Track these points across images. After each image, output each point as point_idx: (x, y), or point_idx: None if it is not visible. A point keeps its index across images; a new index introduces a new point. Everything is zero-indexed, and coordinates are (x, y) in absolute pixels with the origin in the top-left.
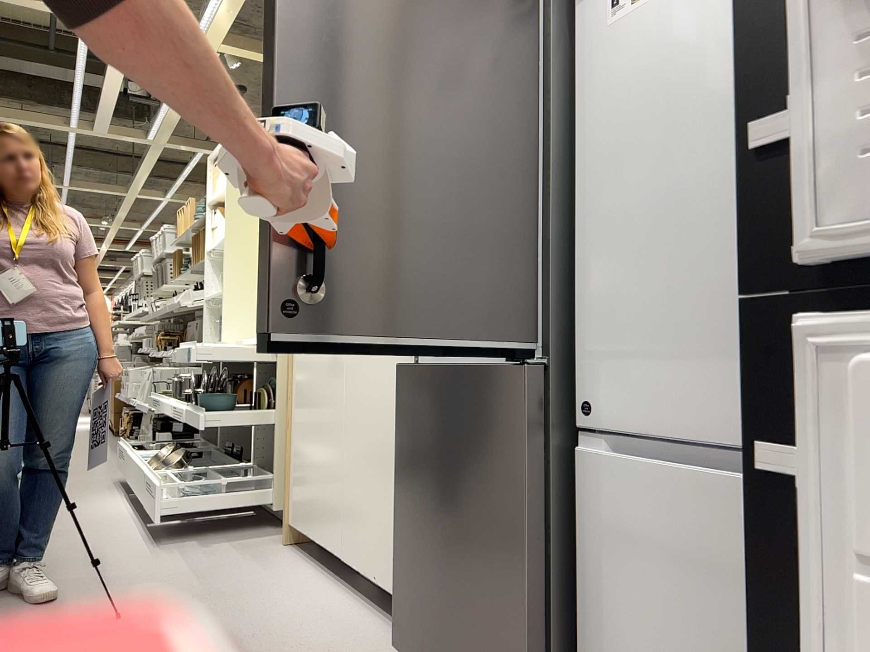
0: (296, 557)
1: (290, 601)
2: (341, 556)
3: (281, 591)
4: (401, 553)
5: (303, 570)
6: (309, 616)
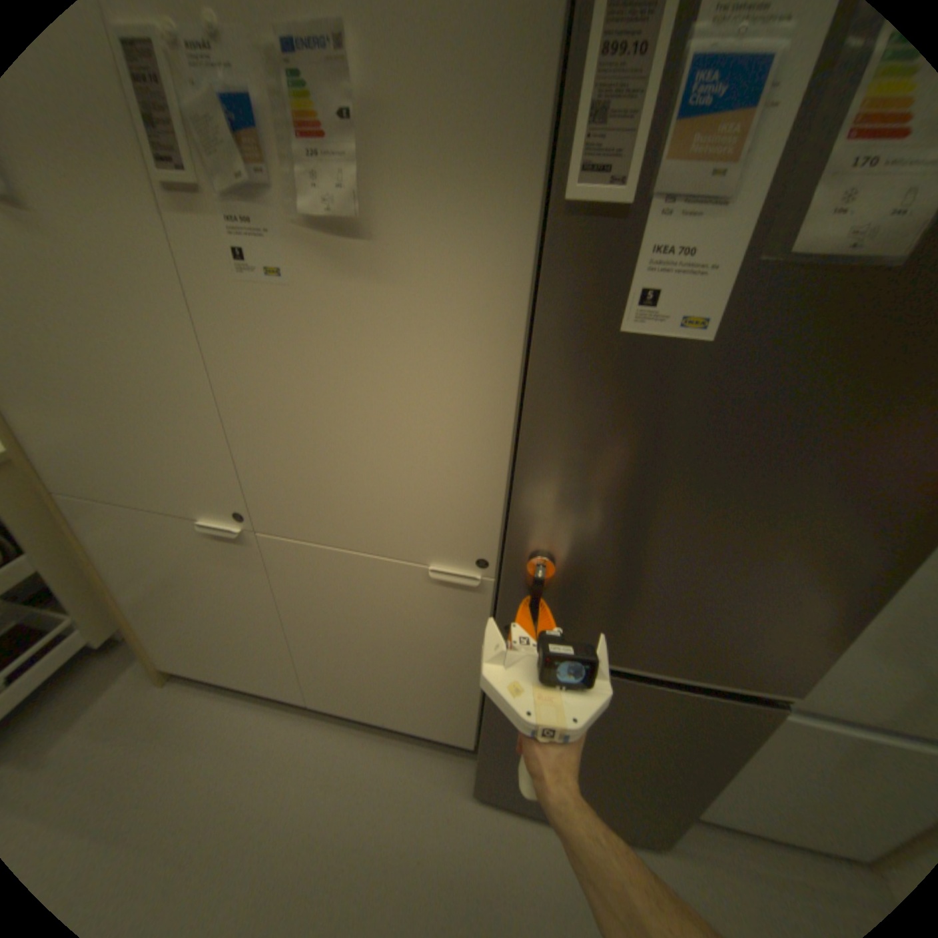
0: (199, 699)
1: (286, 788)
2: (304, 703)
3: (255, 777)
4: (488, 755)
5: (237, 719)
6: (334, 795)
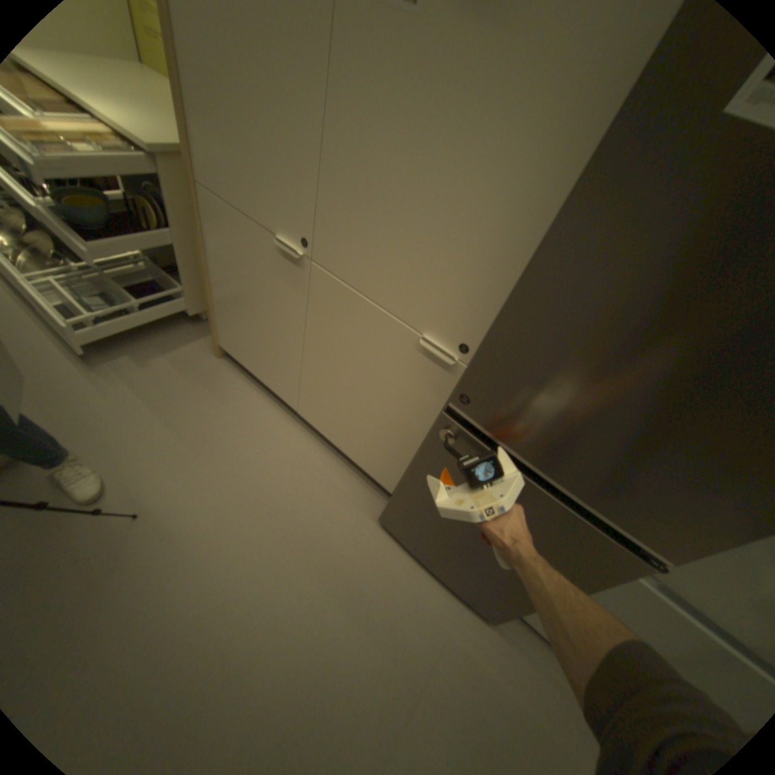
0: (238, 376)
1: (269, 451)
2: (298, 409)
3: (254, 435)
4: (402, 495)
5: (255, 399)
6: (295, 470)
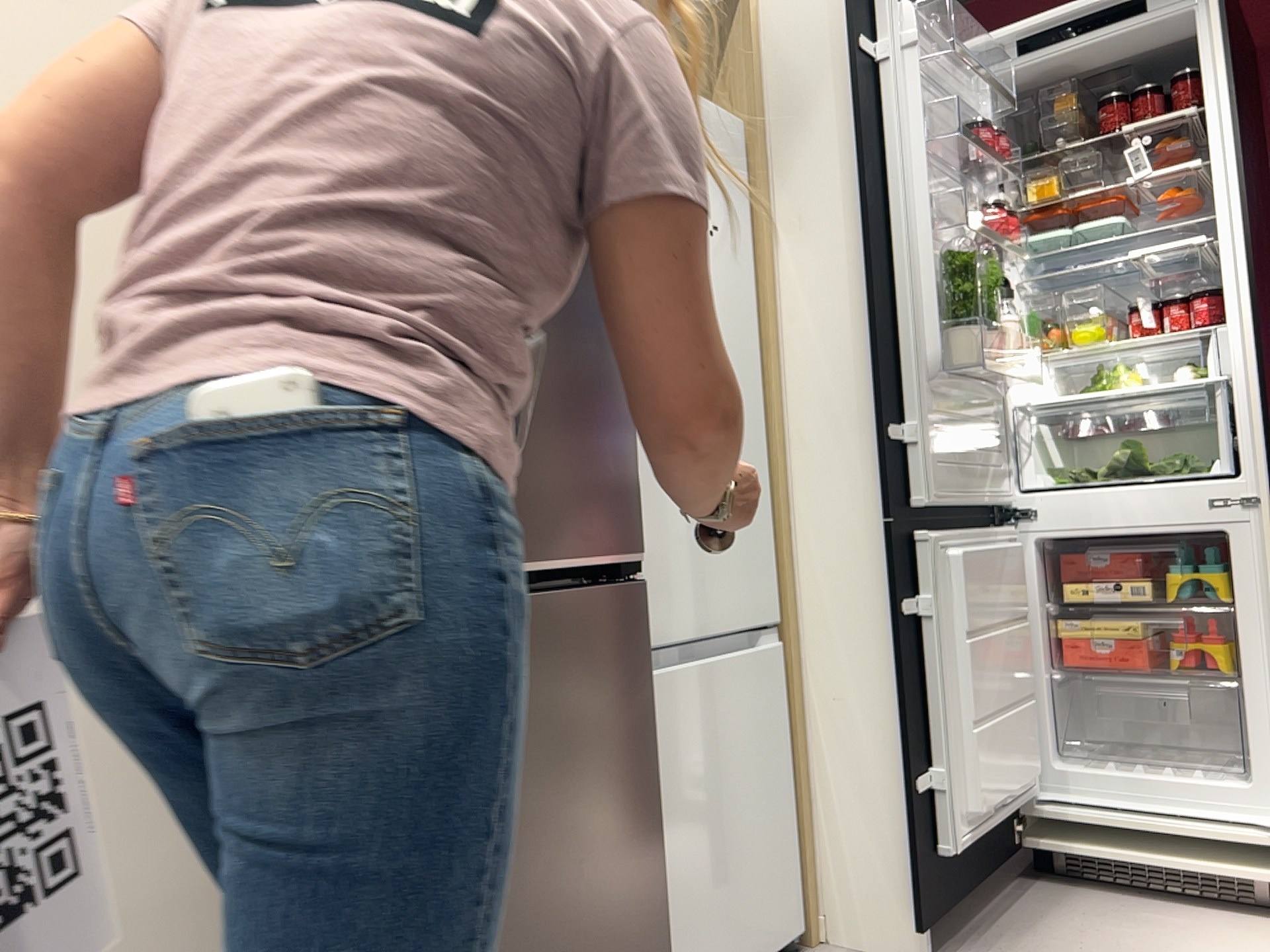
0: None
1: None
2: None
3: None
4: None
5: None
6: None
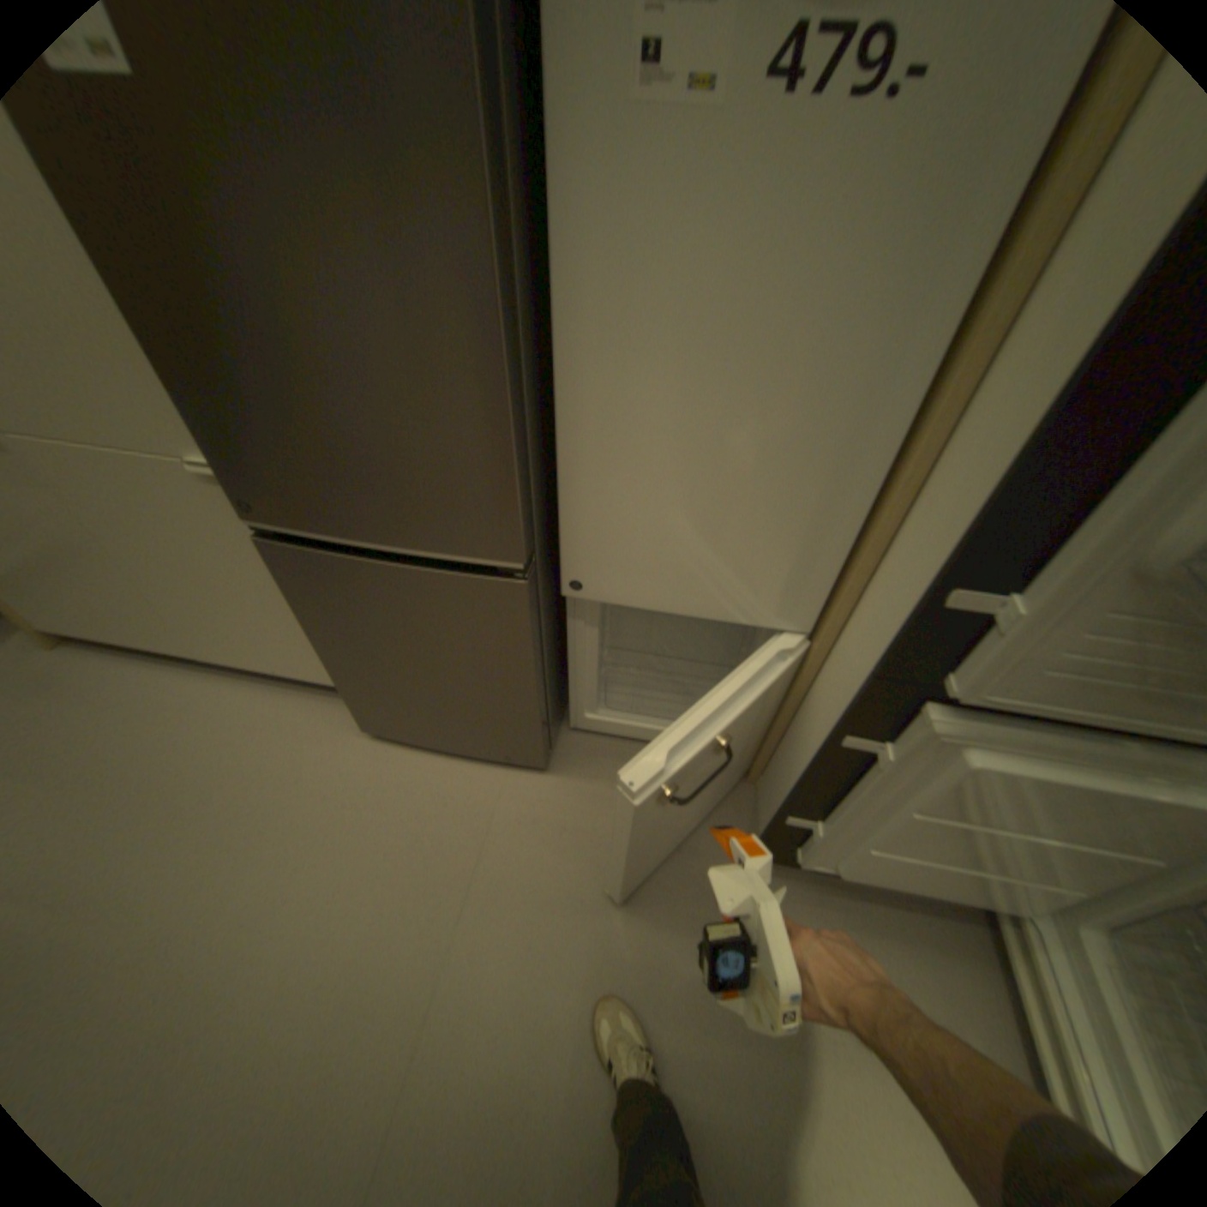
0: (94, 660)
1: (176, 729)
2: (194, 655)
3: (146, 721)
4: (344, 679)
5: (133, 675)
6: (225, 733)
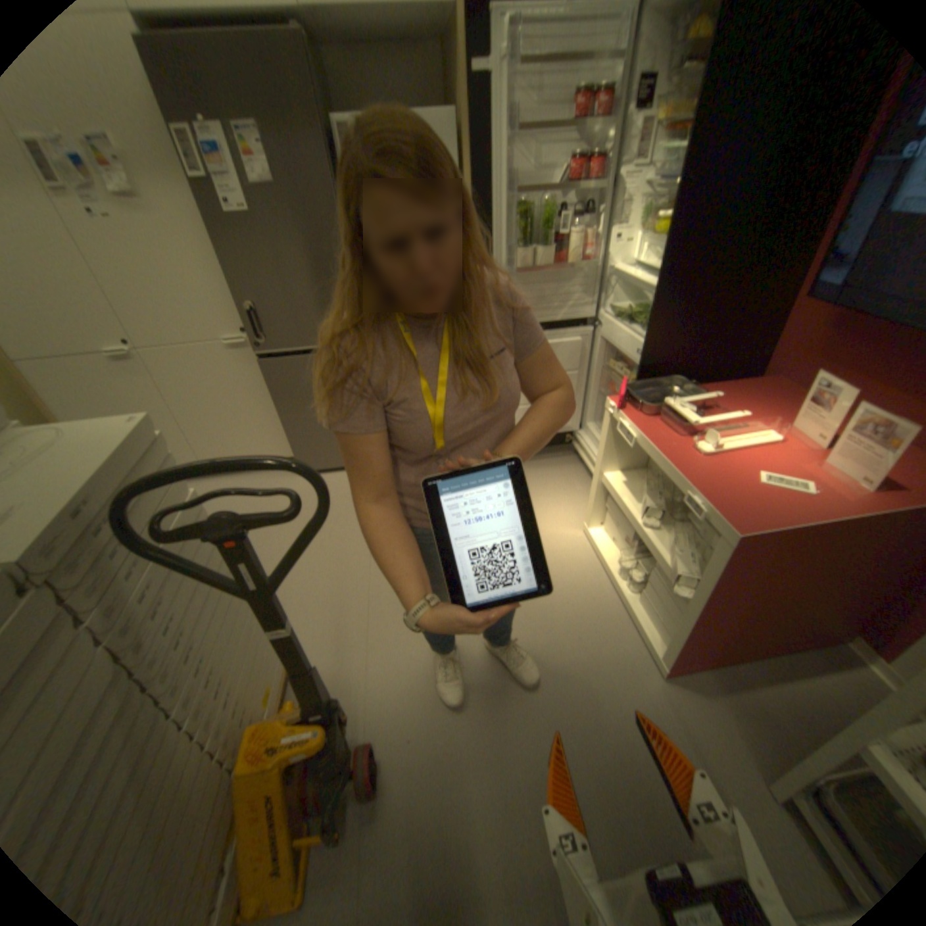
0: None
1: None
2: None
3: None
4: (292, 437)
5: None
6: None
